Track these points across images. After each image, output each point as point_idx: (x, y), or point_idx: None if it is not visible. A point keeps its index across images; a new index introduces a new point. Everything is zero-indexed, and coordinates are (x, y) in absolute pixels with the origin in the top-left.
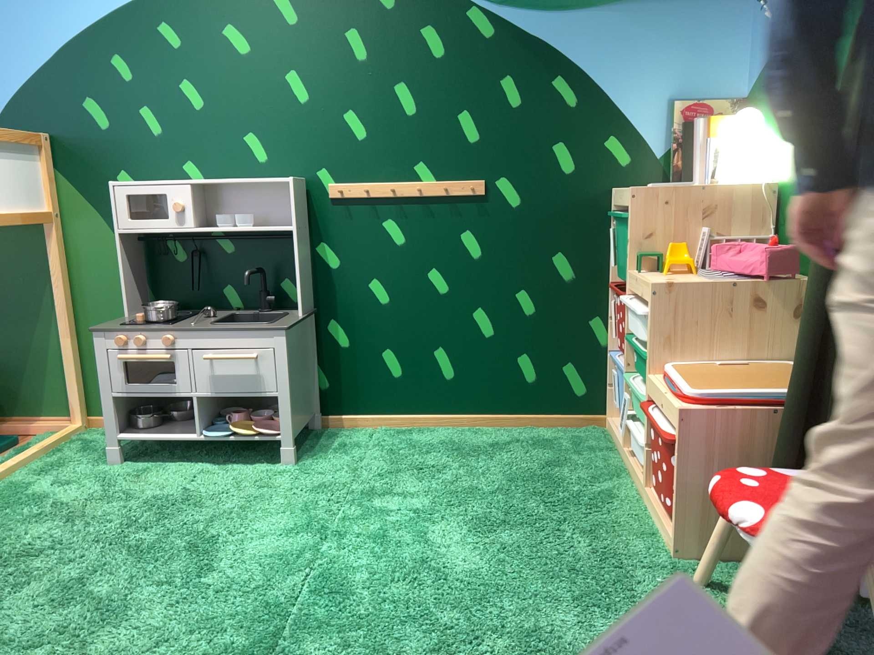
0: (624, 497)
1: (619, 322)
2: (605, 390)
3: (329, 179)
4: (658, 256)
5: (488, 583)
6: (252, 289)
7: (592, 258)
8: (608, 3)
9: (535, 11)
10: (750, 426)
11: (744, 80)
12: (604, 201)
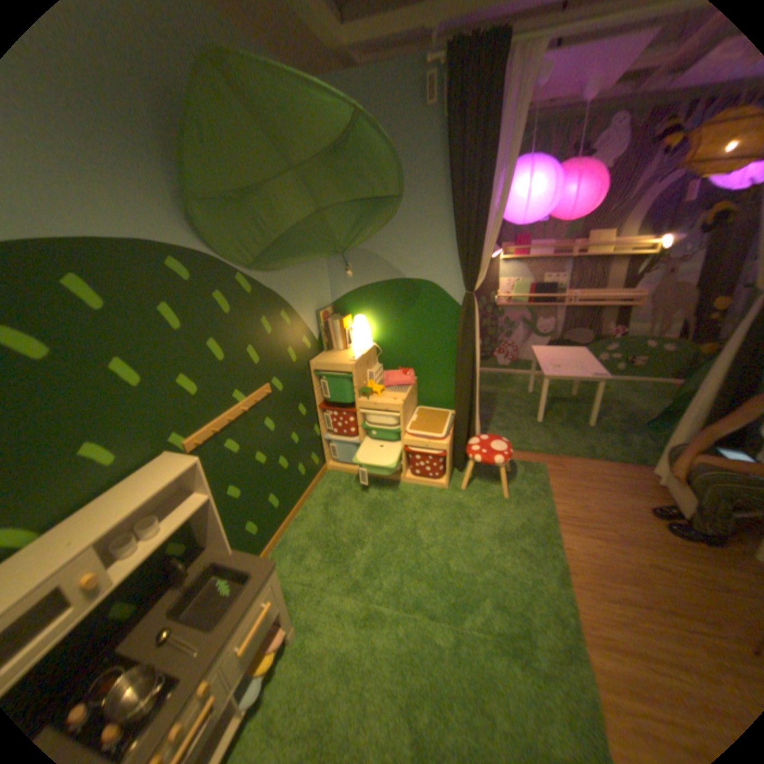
0: (397, 486)
1: (343, 422)
2: (323, 454)
3: (180, 439)
4: (370, 390)
5: (455, 547)
6: (141, 581)
7: (309, 399)
8: (294, 266)
9: (266, 273)
10: (451, 435)
11: (330, 297)
12: (308, 369)
